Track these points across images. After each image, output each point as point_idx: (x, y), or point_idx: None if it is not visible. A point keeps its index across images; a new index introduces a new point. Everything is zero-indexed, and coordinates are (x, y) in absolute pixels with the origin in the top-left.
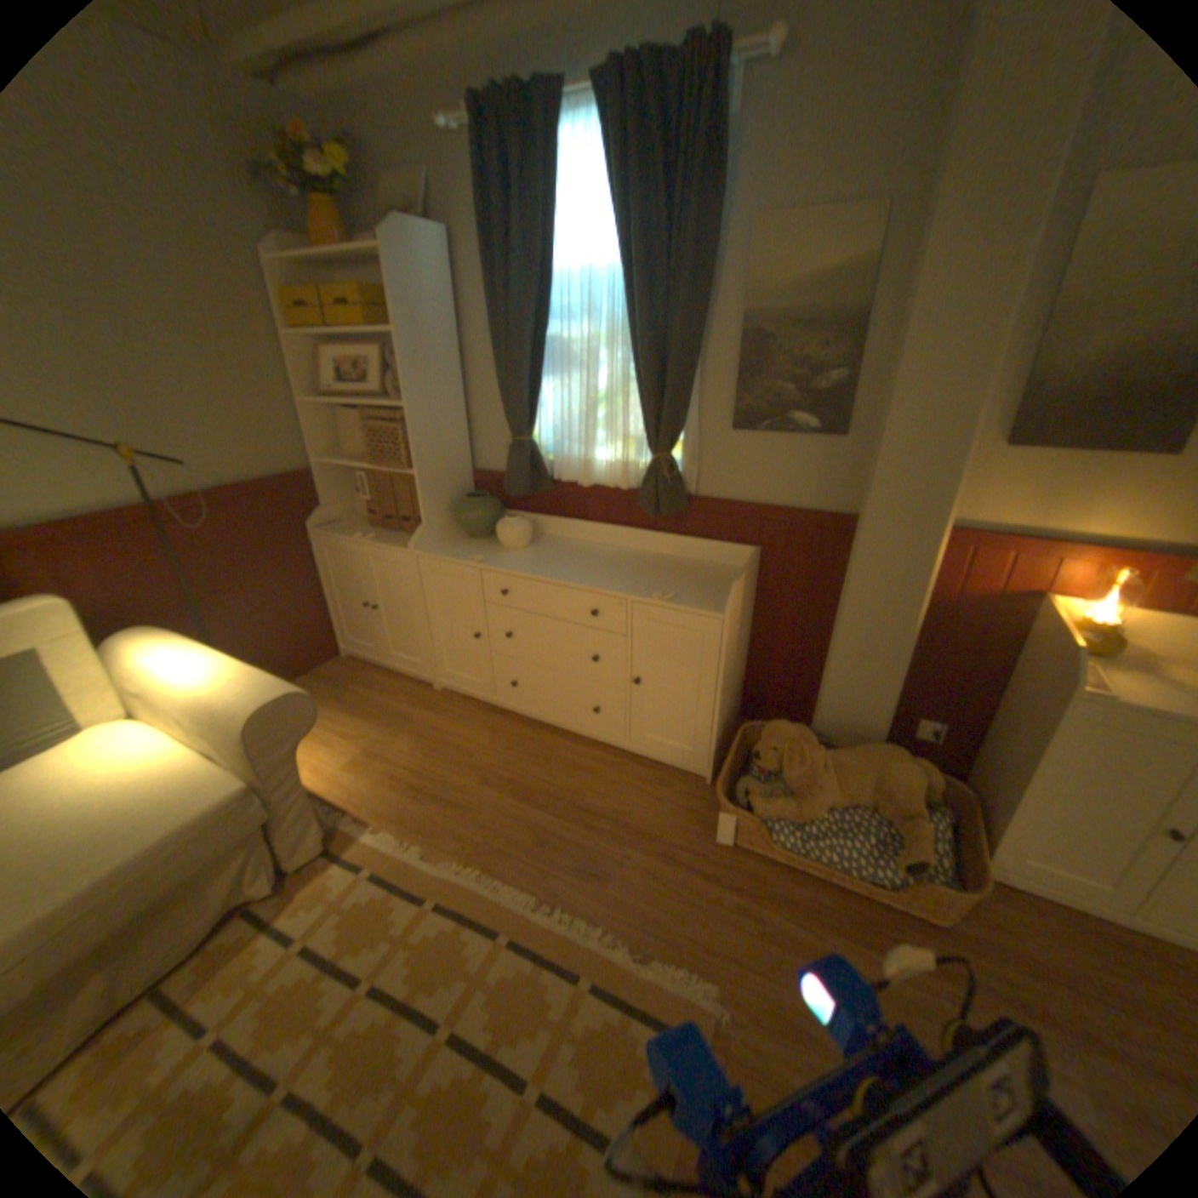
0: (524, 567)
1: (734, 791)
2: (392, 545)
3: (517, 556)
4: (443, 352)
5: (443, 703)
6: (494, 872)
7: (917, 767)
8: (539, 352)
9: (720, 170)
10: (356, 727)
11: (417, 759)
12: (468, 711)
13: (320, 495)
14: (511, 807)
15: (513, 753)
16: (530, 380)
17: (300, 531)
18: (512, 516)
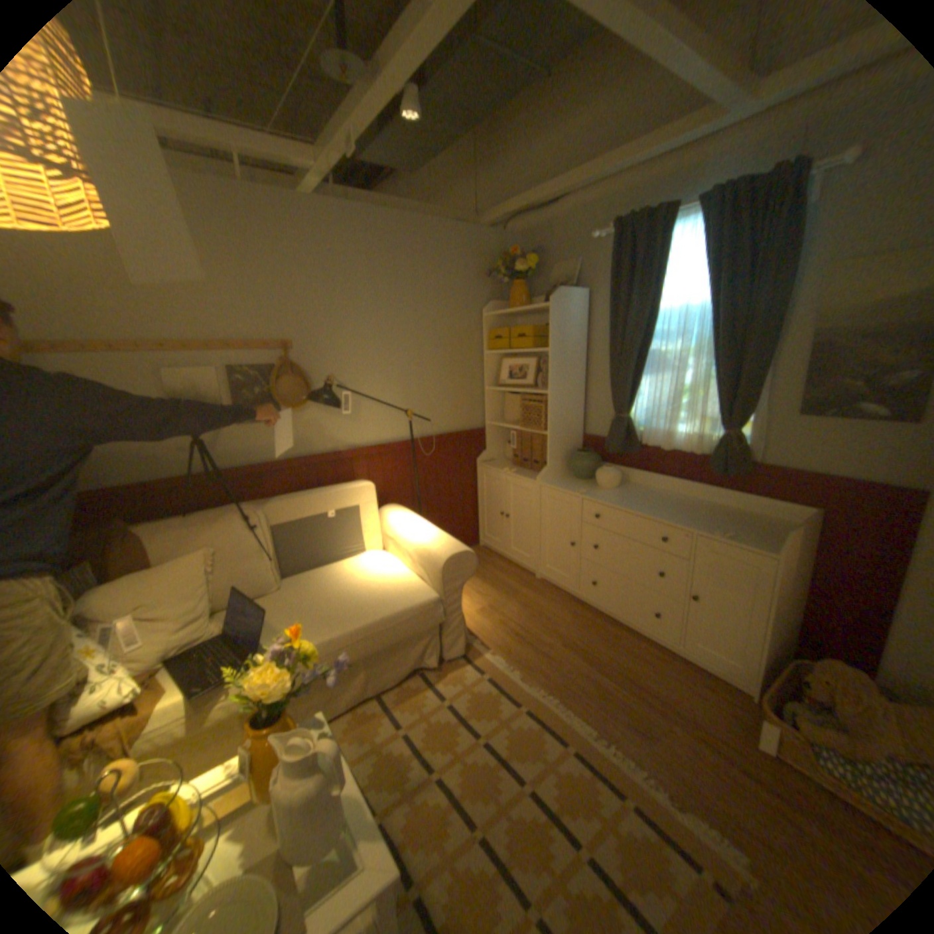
0: (613, 501)
1: (782, 711)
2: (525, 477)
3: (608, 493)
4: (575, 361)
5: (541, 588)
6: (569, 706)
7: None
8: (642, 360)
9: (797, 239)
10: (486, 589)
11: (521, 619)
12: (558, 597)
13: (486, 443)
14: (584, 668)
15: (588, 633)
16: (633, 377)
17: (472, 463)
18: (608, 466)
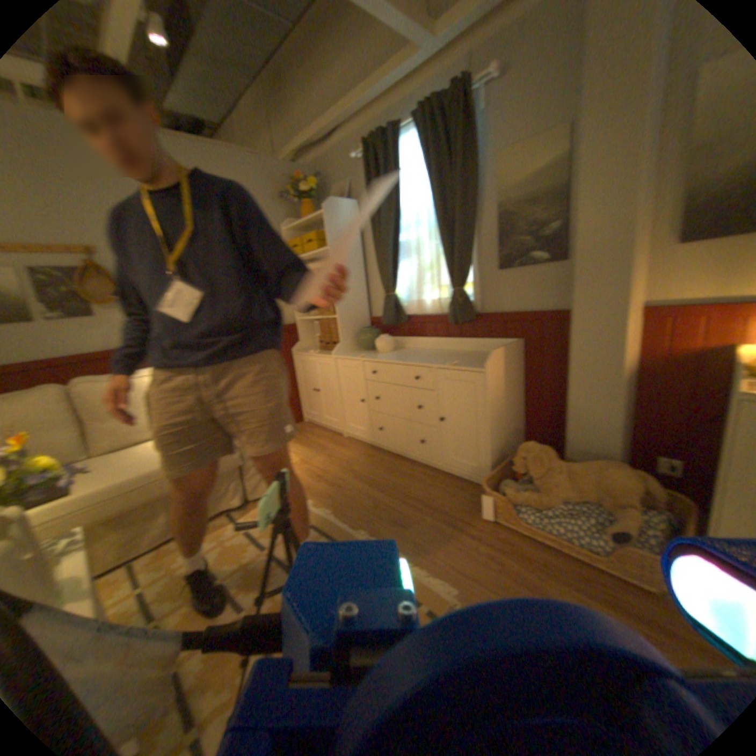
0: (385, 358)
1: (499, 487)
2: (326, 355)
3: (384, 355)
4: (354, 257)
5: (347, 443)
6: (347, 516)
7: (635, 474)
8: (397, 248)
9: (474, 134)
10: (301, 449)
11: (325, 465)
12: (359, 447)
13: (299, 336)
14: (366, 489)
15: (376, 466)
16: (392, 262)
17: (289, 352)
18: (384, 335)
